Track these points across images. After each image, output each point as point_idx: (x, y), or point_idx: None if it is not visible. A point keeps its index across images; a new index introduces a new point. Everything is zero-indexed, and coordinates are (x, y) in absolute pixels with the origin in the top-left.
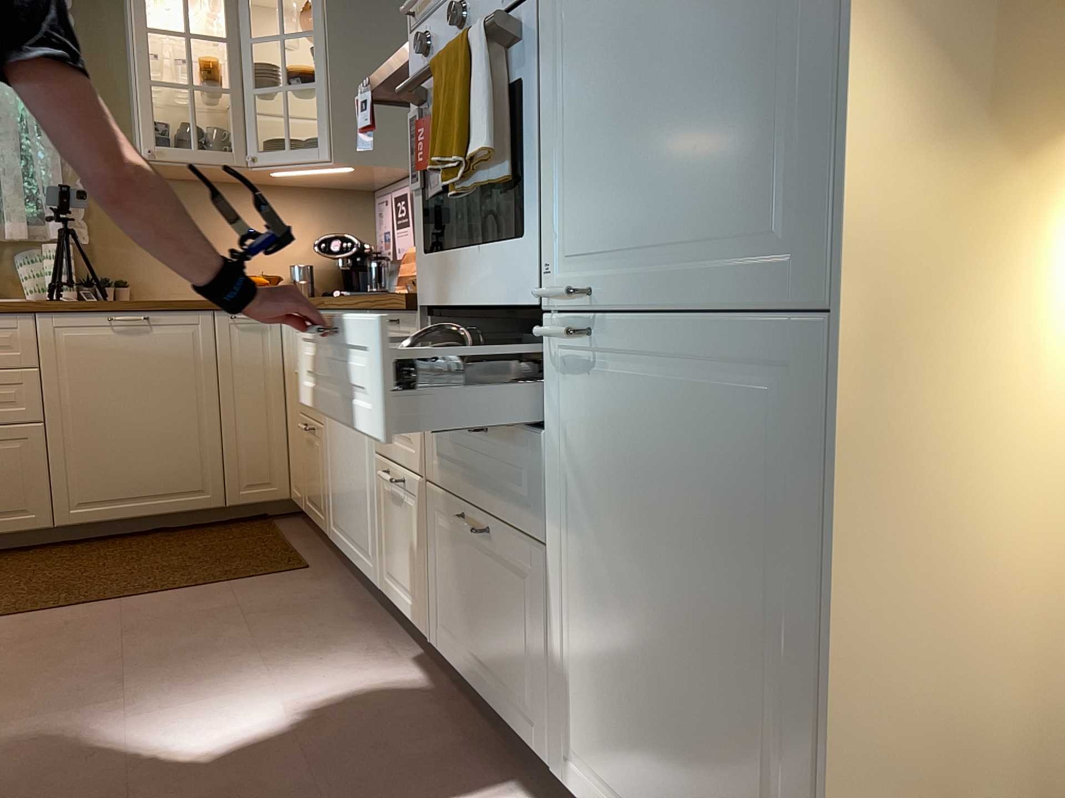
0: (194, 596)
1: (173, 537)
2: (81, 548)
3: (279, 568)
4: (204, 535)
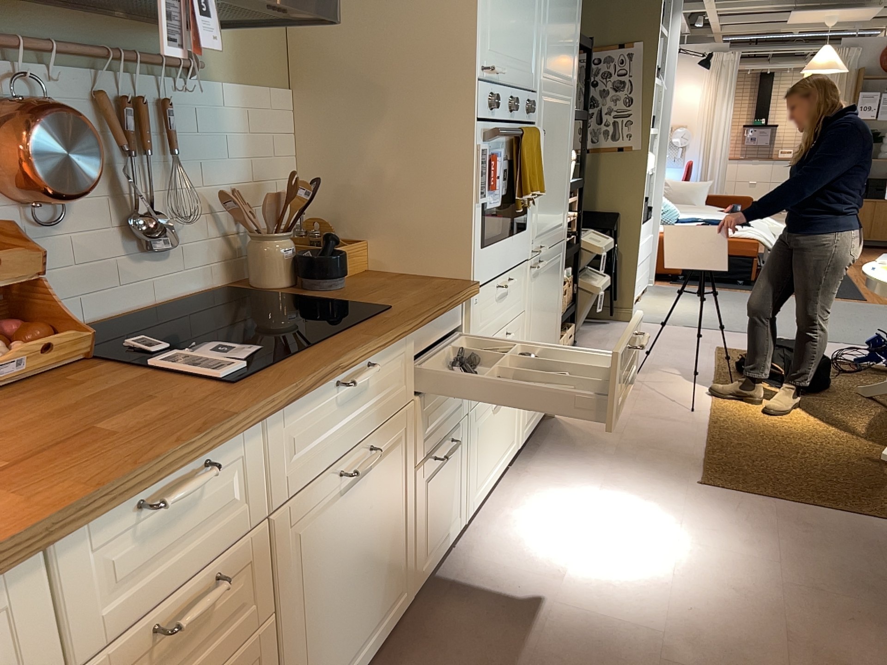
0: None
1: None
2: None
3: None
4: None
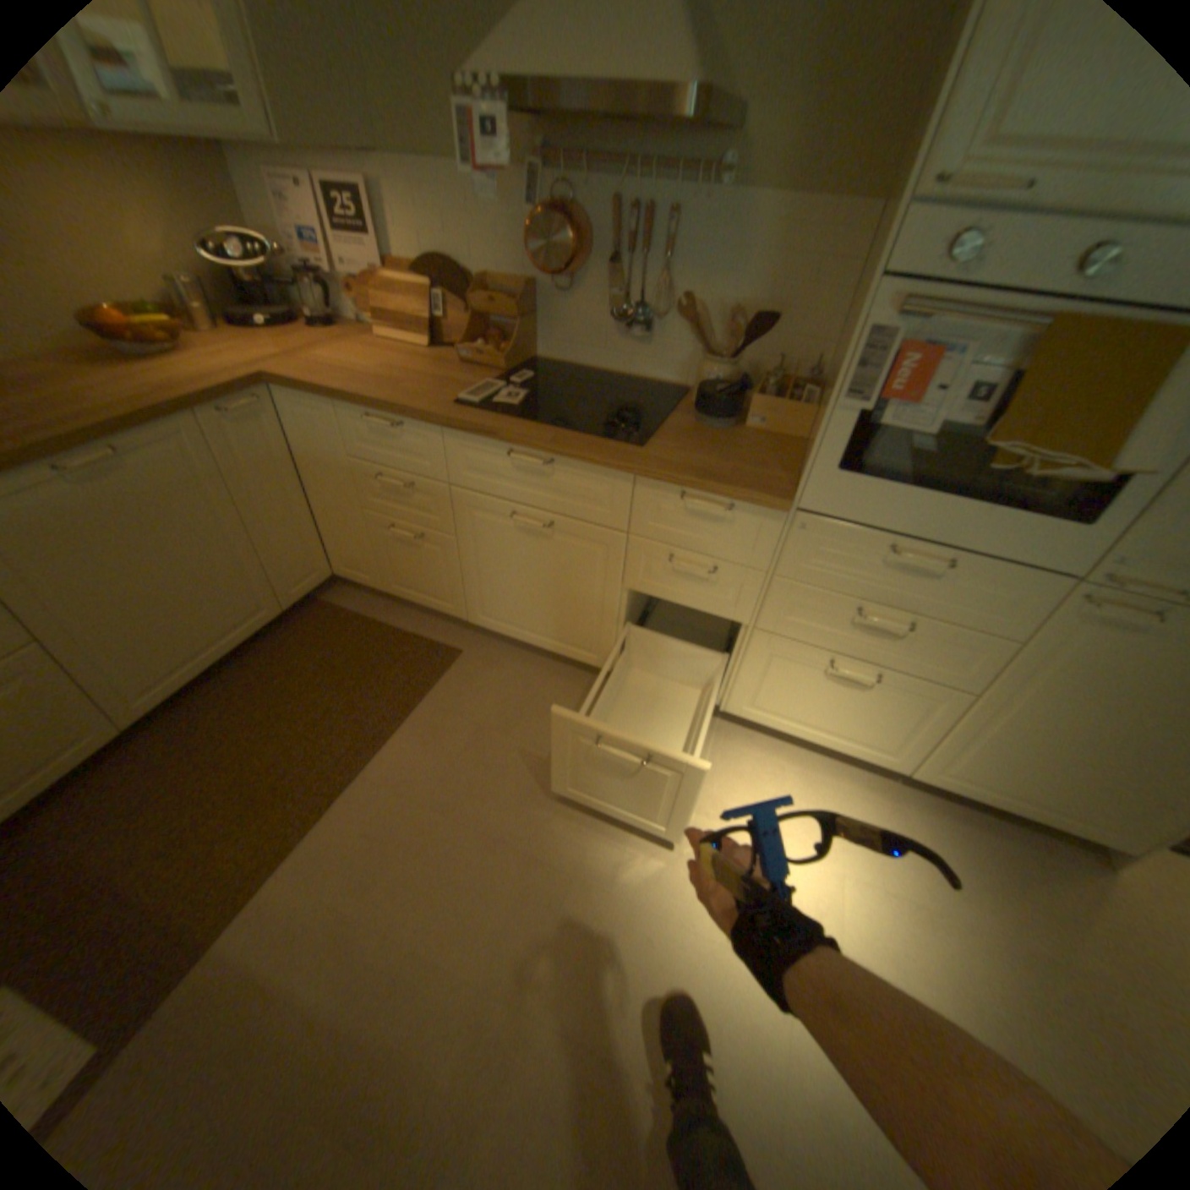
0: (420, 734)
1: (254, 667)
2: (166, 731)
3: (439, 665)
4: (284, 650)
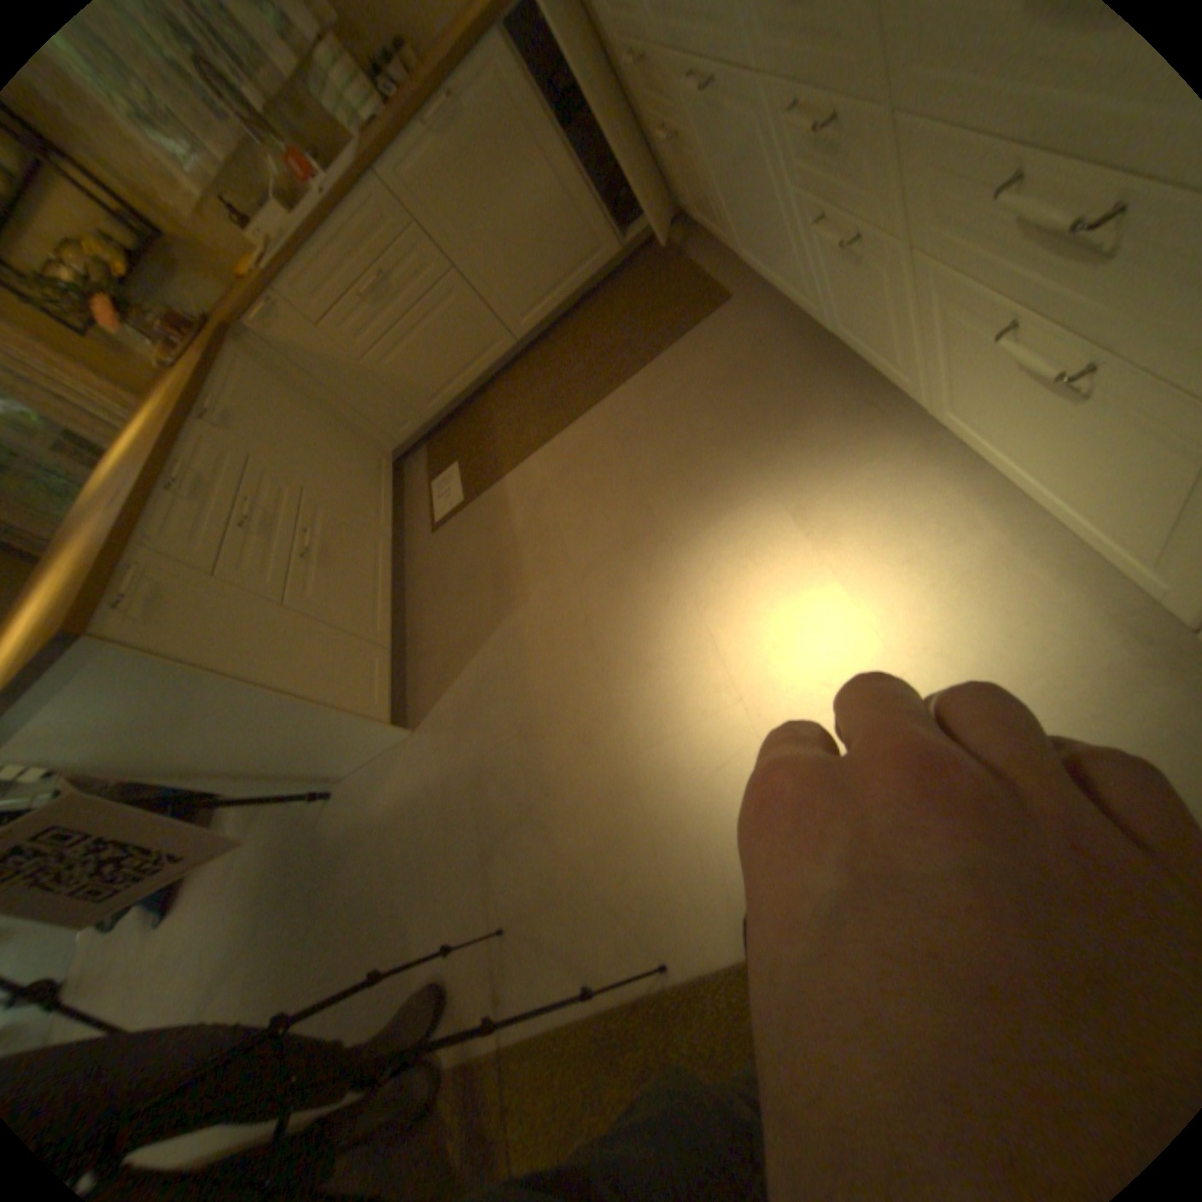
0: (652, 375)
1: (600, 301)
2: (545, 345)
3: (706, 308)
4: (621, 286)
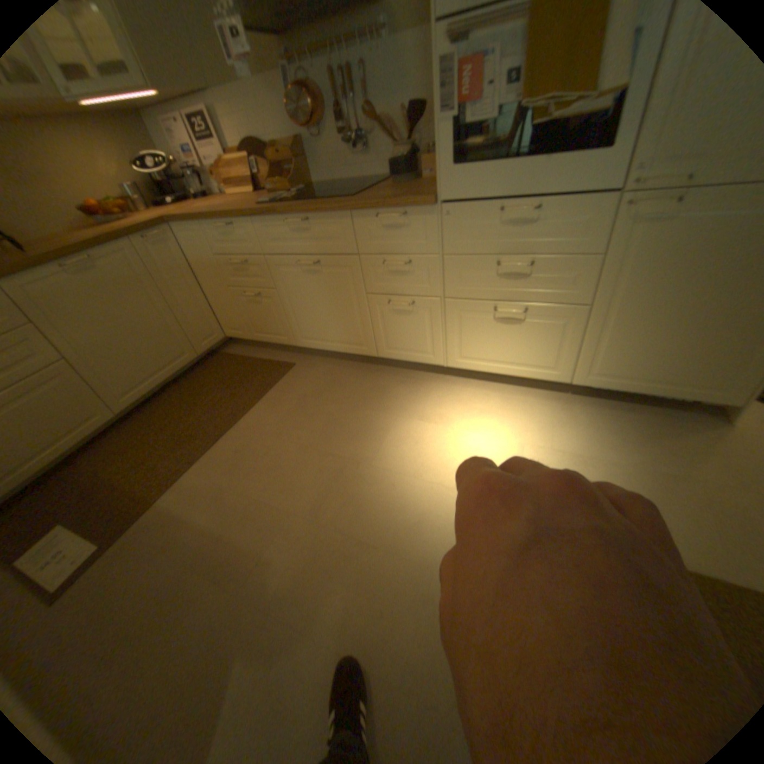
0: (268, 403)
1: (184, 385)
2: (138, 417)
3: (282, 371)
4: (199, 376)
